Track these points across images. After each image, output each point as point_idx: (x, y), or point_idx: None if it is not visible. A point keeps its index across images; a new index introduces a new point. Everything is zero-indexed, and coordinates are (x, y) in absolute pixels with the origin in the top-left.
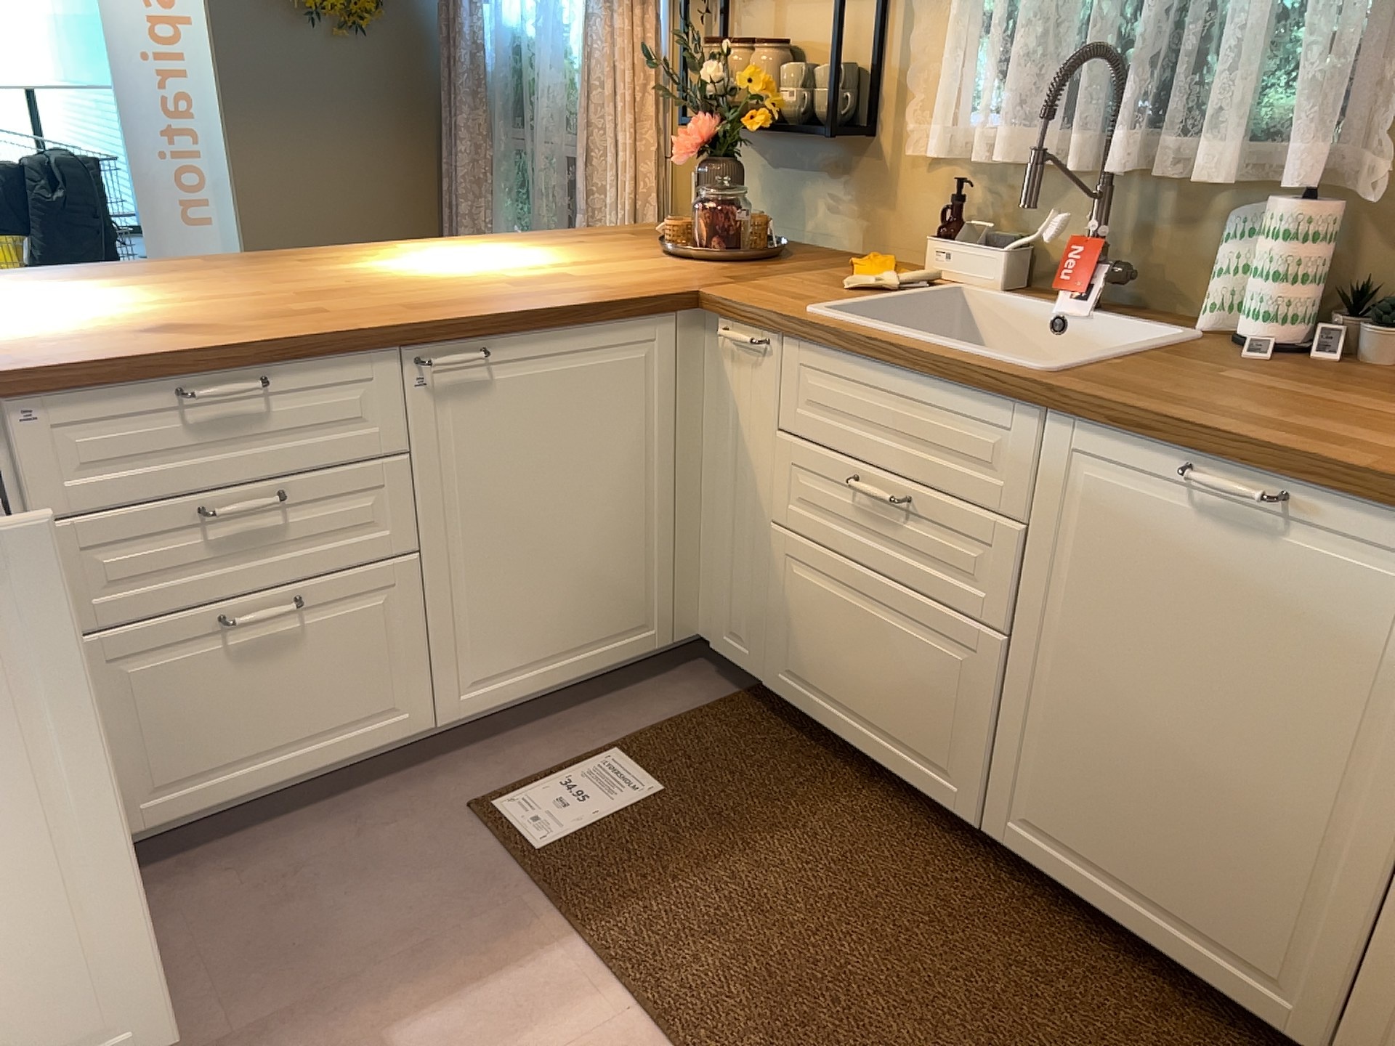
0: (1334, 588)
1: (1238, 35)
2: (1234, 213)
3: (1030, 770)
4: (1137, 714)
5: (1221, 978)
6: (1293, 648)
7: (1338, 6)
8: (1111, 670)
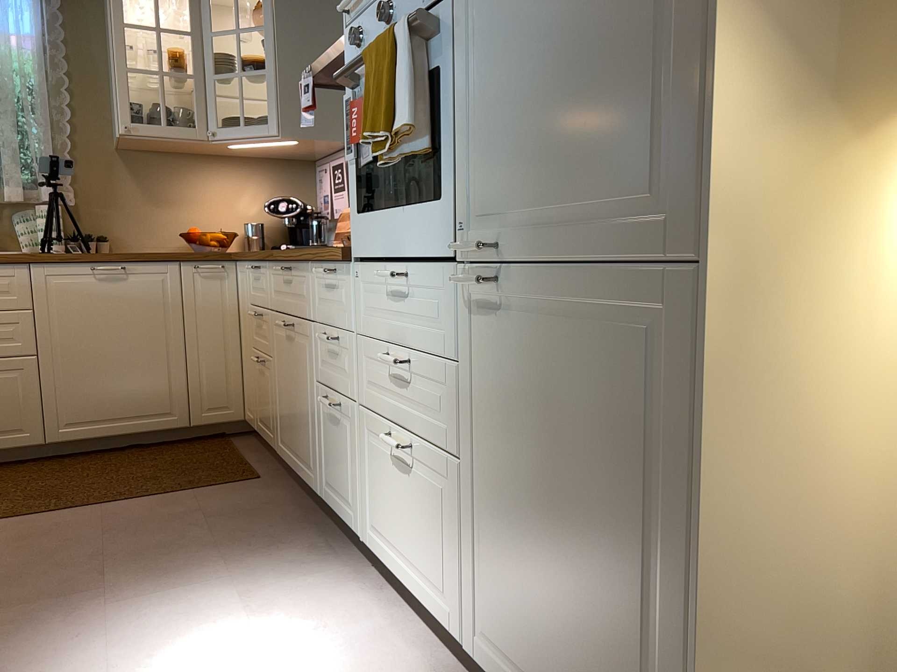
0: (144, 287)
1: (10, 151)
2: (16, 214)
3: (62, 403)
4: (98, 355)
5: (154, 425)
6: (140, 309)
7: (39, 145)
8: (84, 345)
